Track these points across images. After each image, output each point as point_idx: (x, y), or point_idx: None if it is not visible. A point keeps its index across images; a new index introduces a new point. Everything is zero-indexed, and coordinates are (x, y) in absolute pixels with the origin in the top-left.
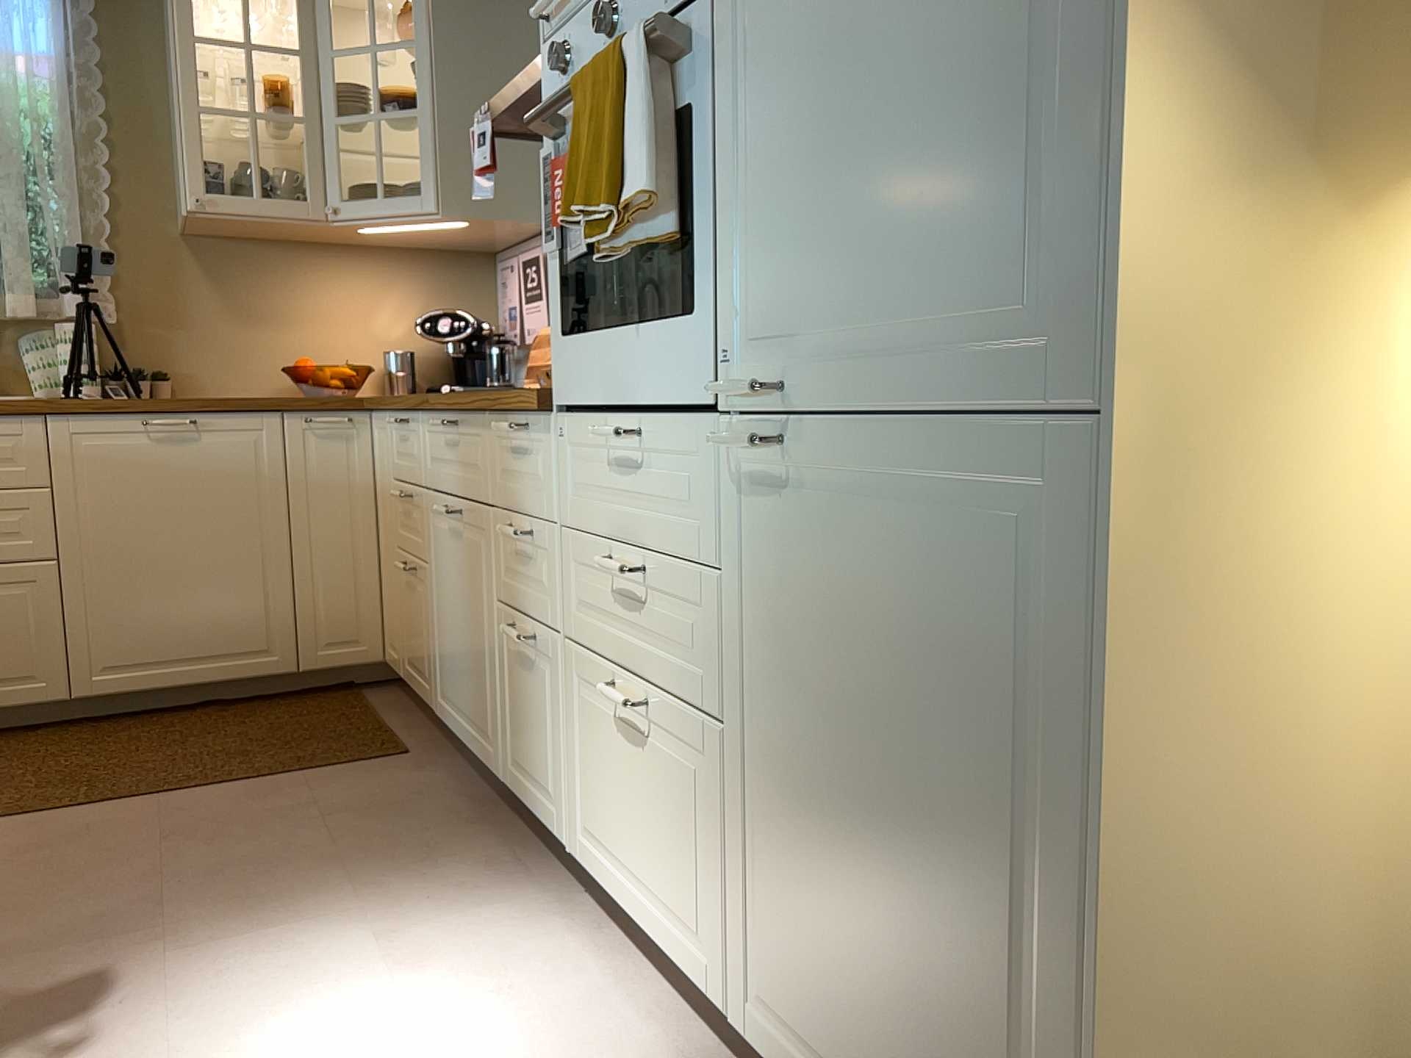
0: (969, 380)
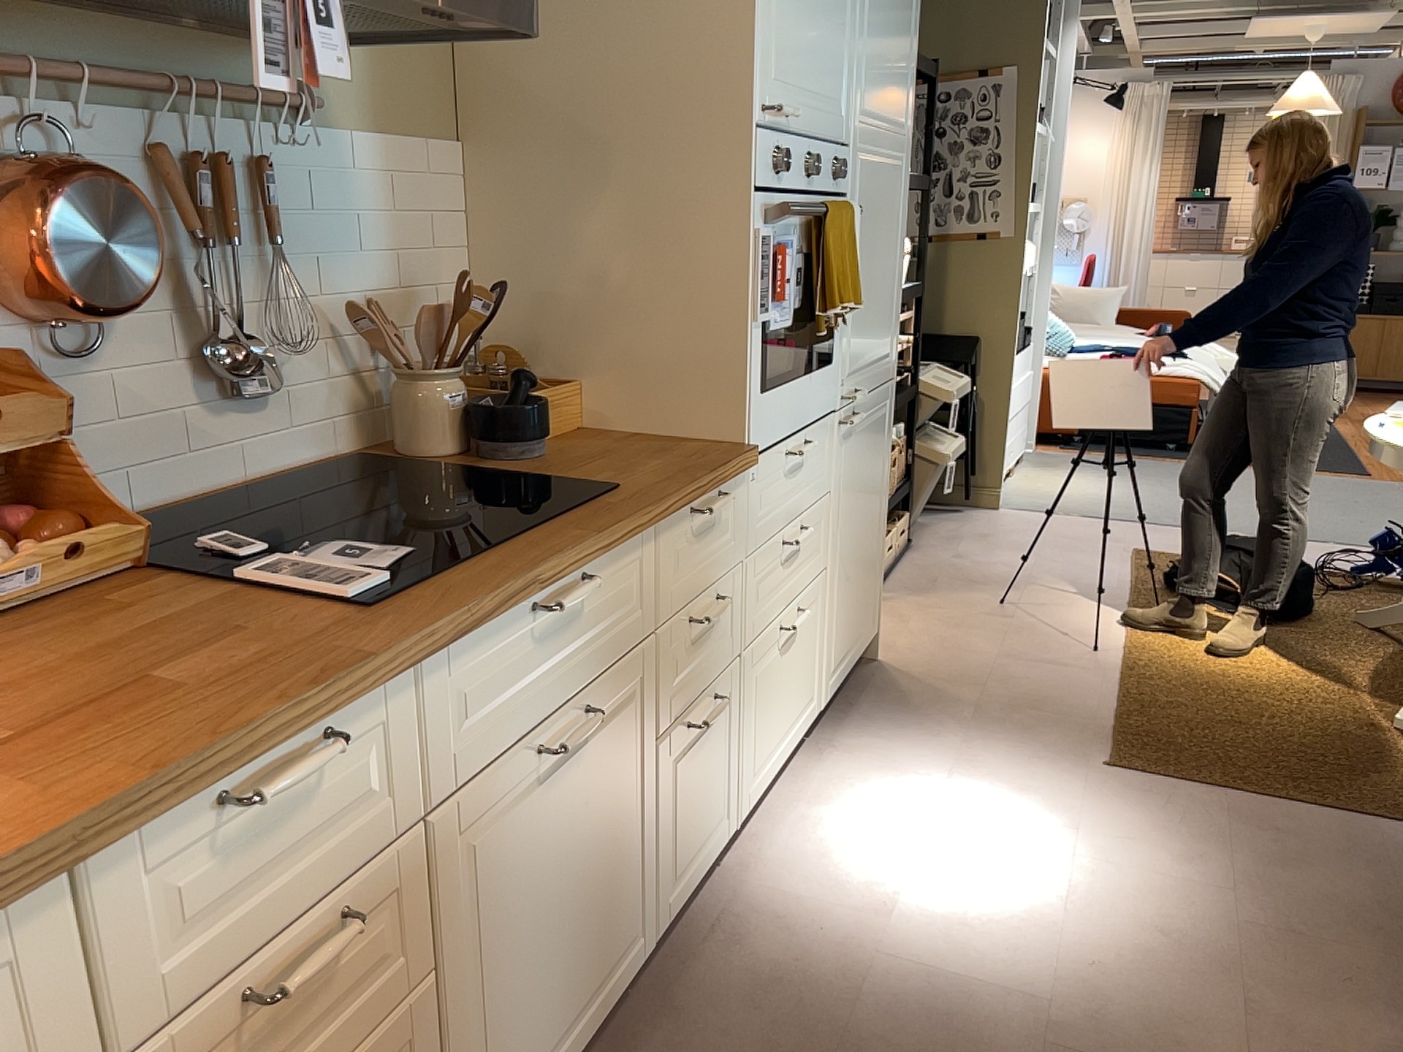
0: (882, 374)
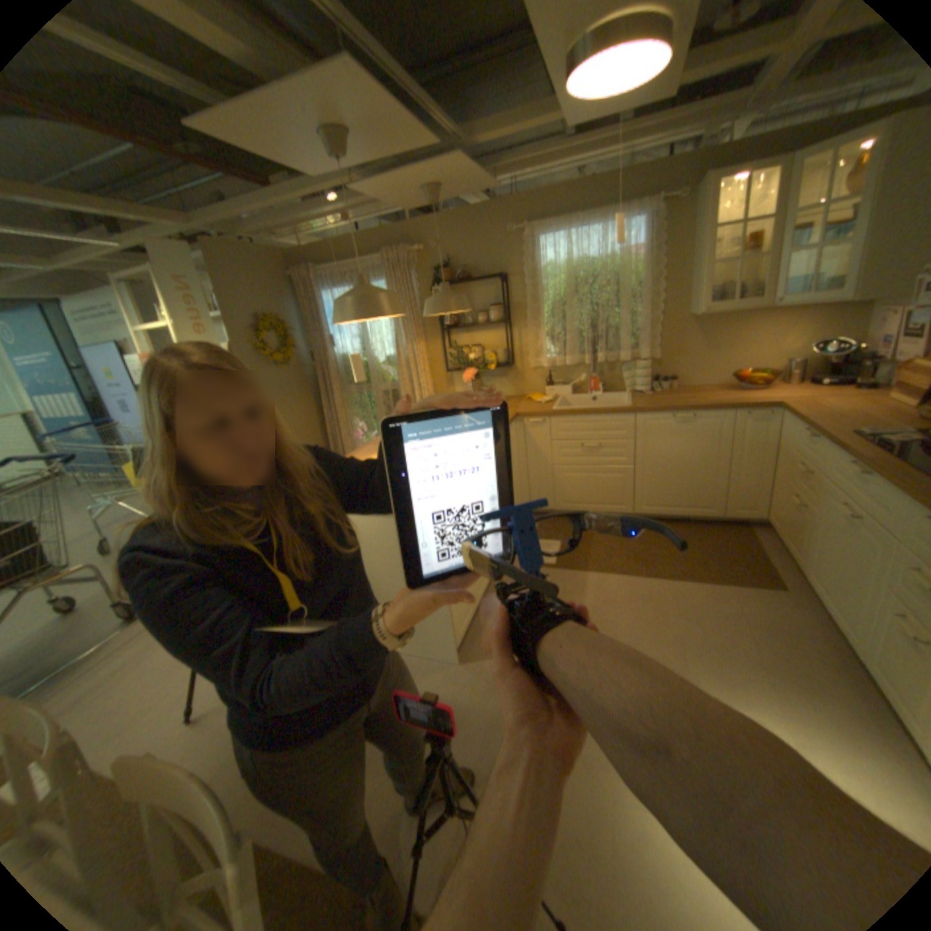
0: None
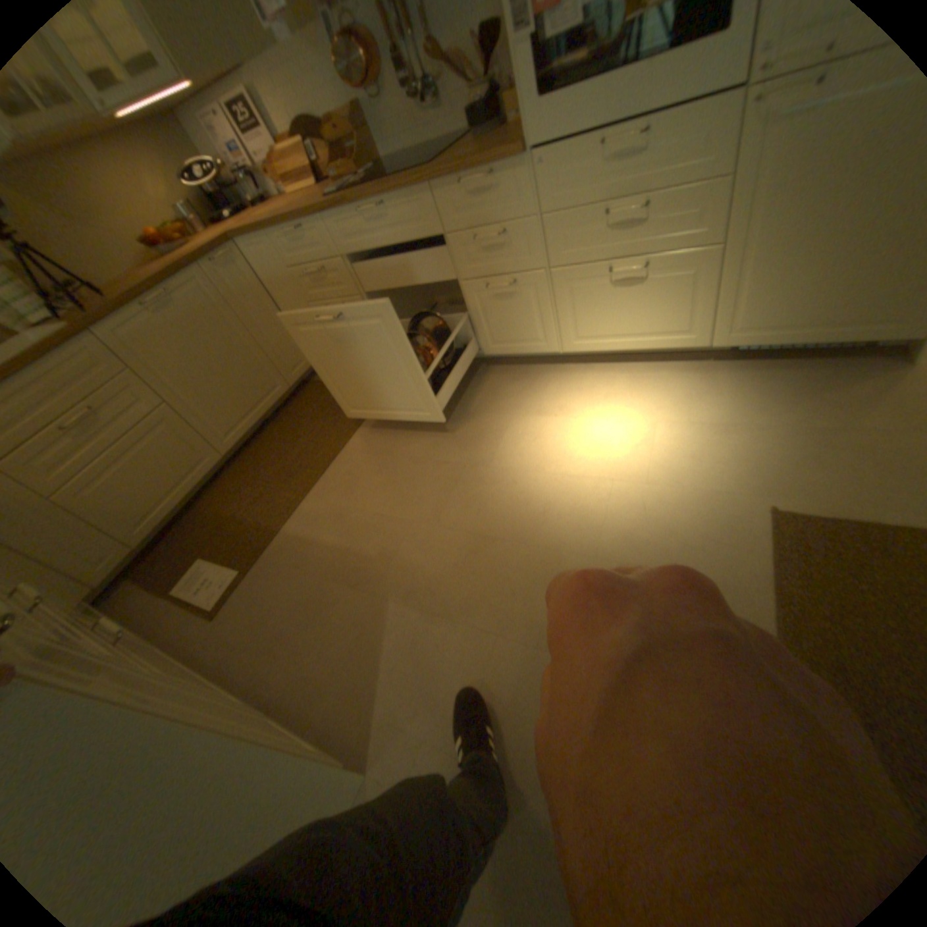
0: None
